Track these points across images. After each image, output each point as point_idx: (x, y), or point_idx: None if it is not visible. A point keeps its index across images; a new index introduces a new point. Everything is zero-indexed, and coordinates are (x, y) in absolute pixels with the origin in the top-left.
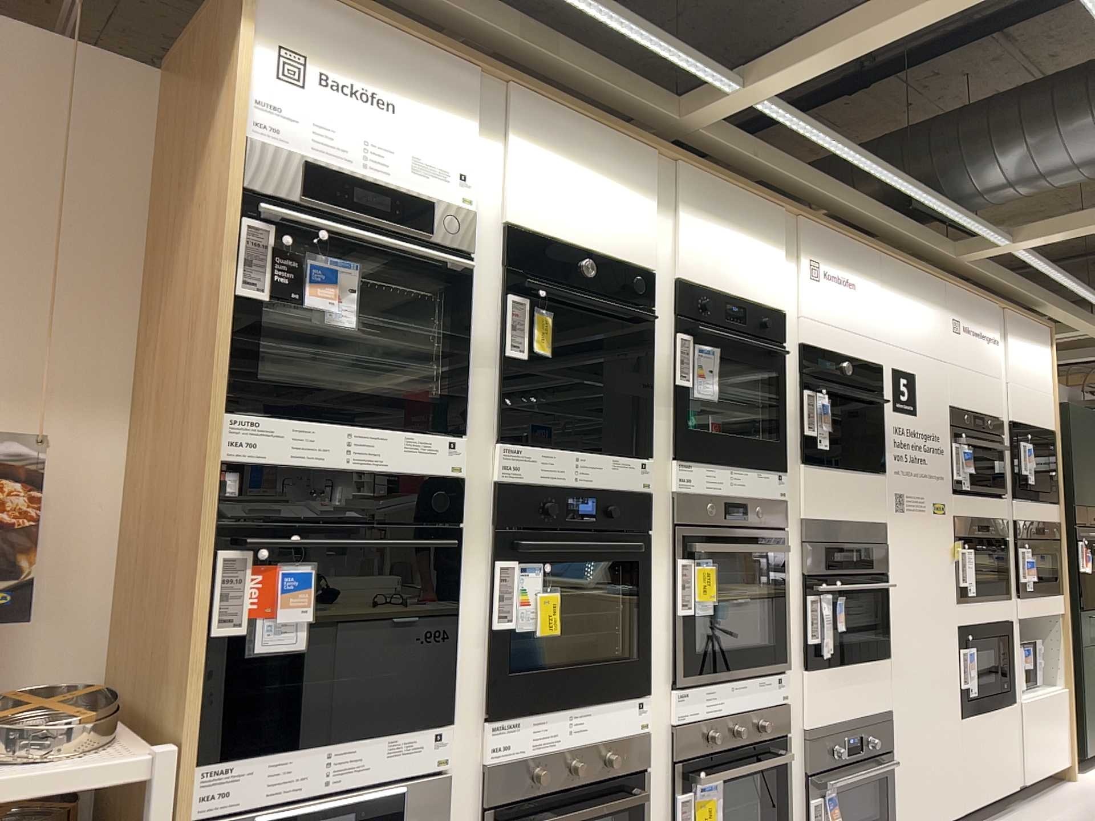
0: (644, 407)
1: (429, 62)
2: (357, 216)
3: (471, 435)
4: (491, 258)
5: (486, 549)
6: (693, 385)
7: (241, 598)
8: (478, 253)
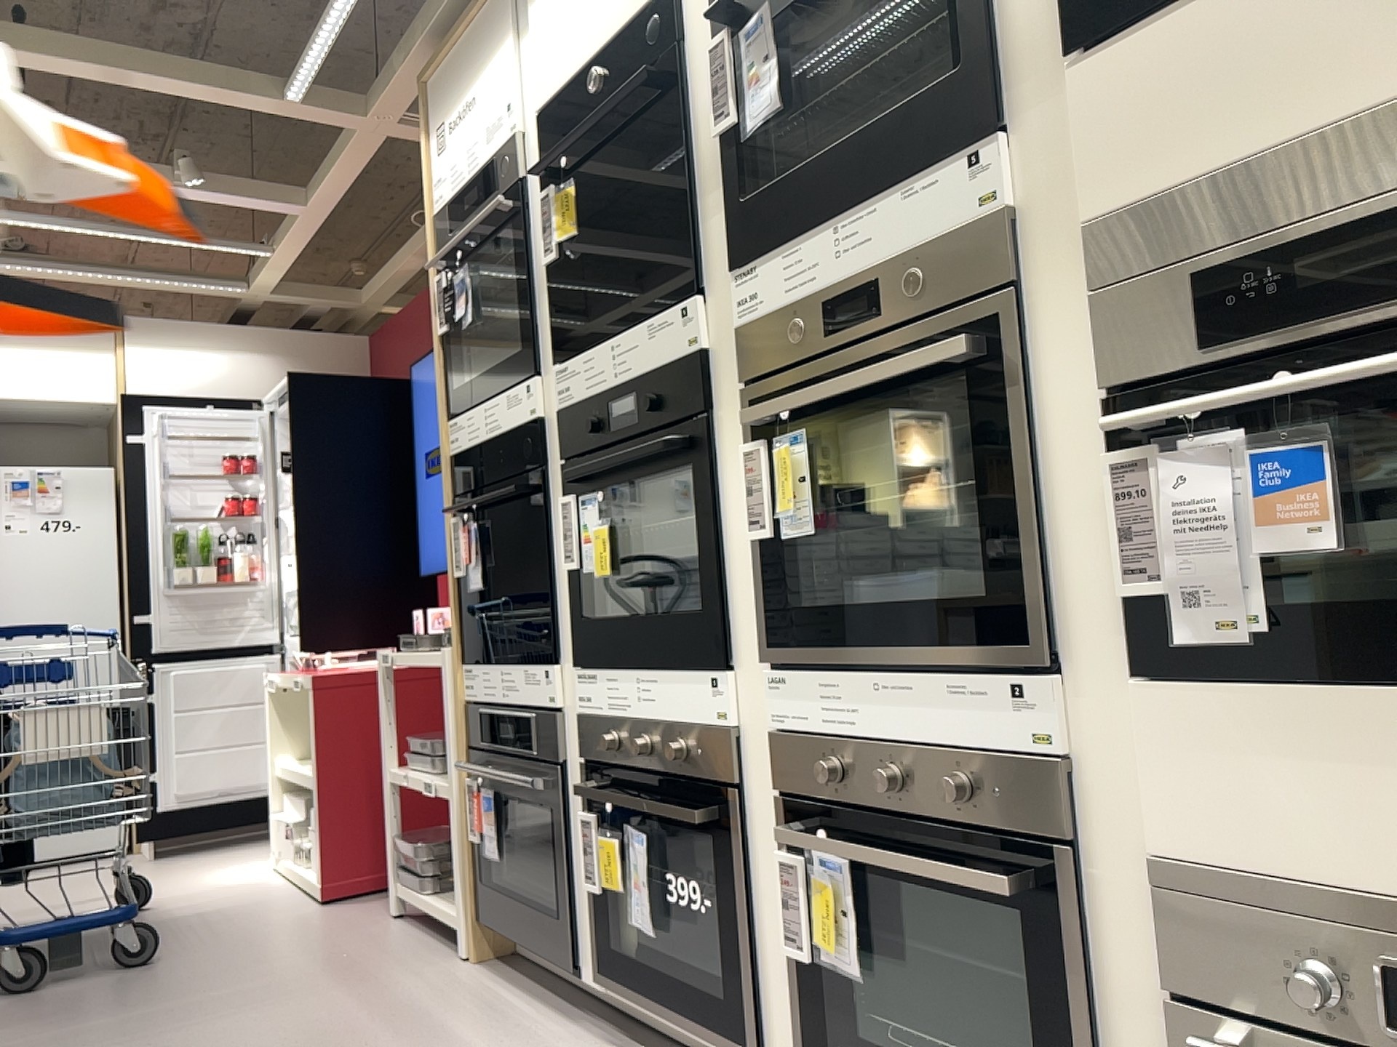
0: (690, 209)
1: (478, 18)
2: (462, 221)
3: (540, 371)
4: (535, 161)
5: (562, 491)
6: (752, 101)
7: (453, 558)
8: (524, 168)
